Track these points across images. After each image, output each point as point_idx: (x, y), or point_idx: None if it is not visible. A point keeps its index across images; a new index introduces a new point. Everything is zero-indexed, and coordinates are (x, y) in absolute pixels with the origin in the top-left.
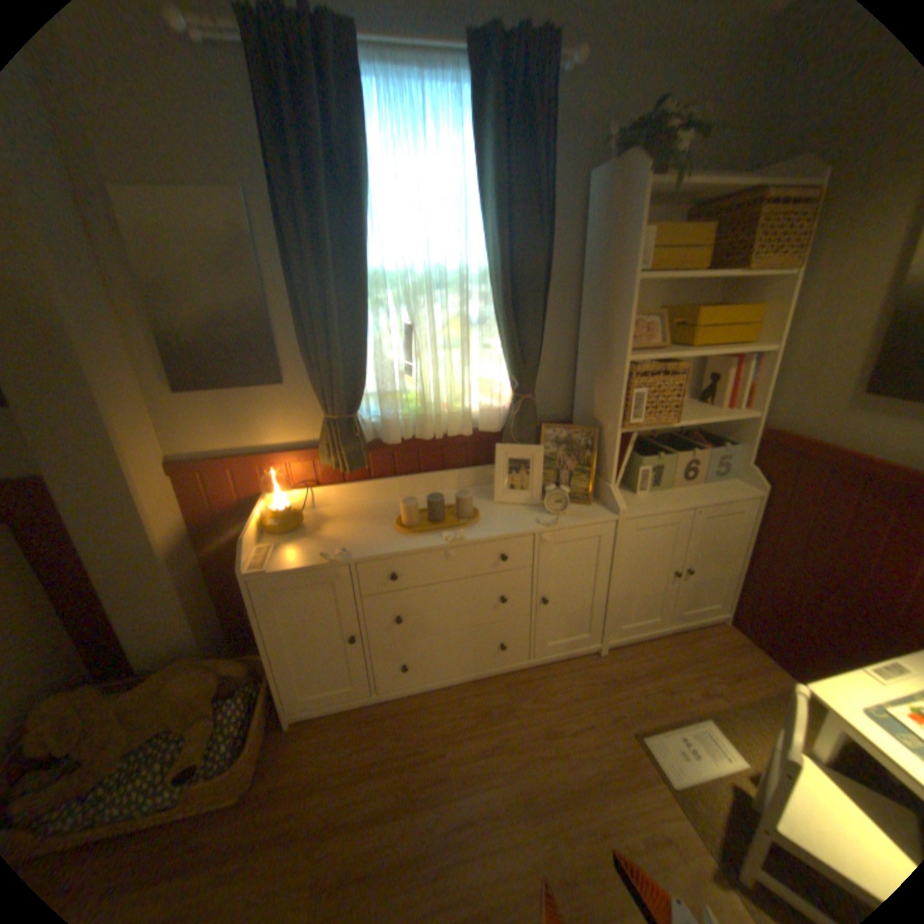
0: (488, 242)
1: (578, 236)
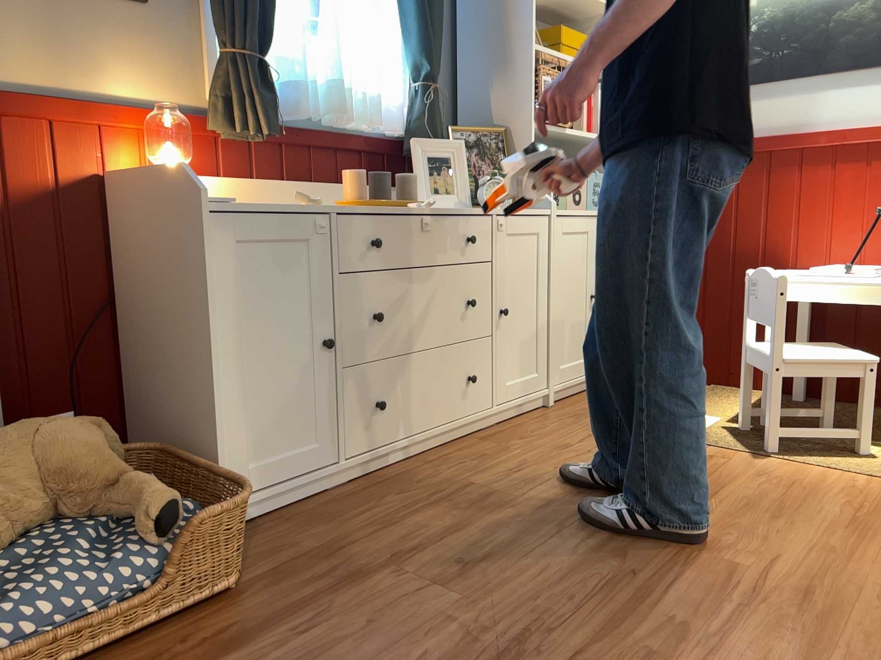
0: None
1: None
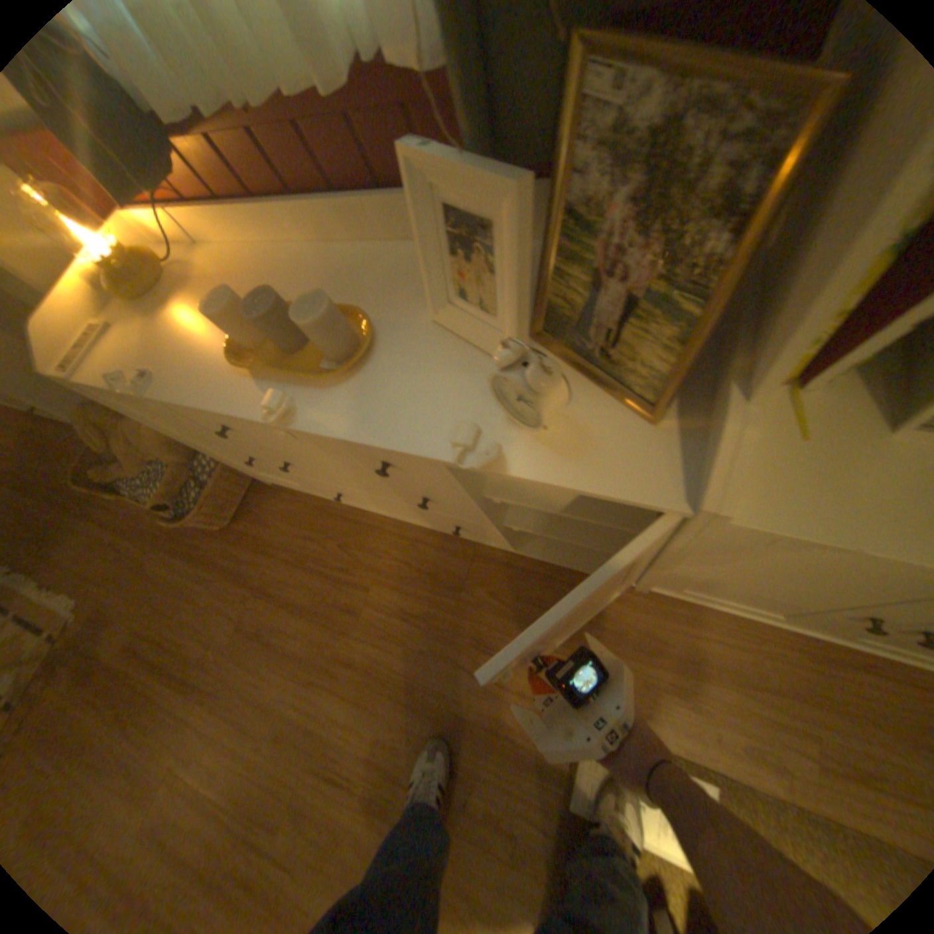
0: None
1: None
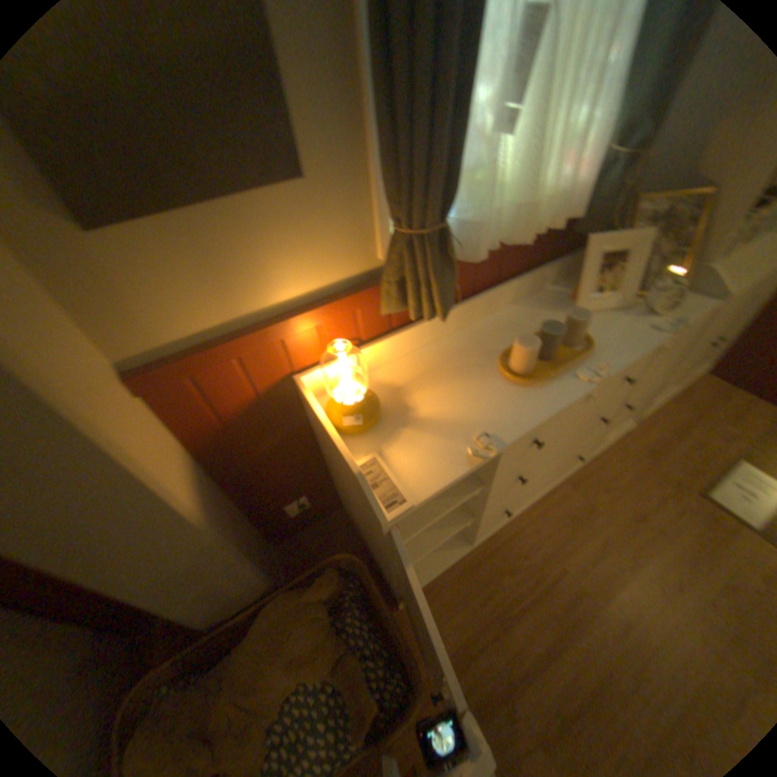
0: None
1: None
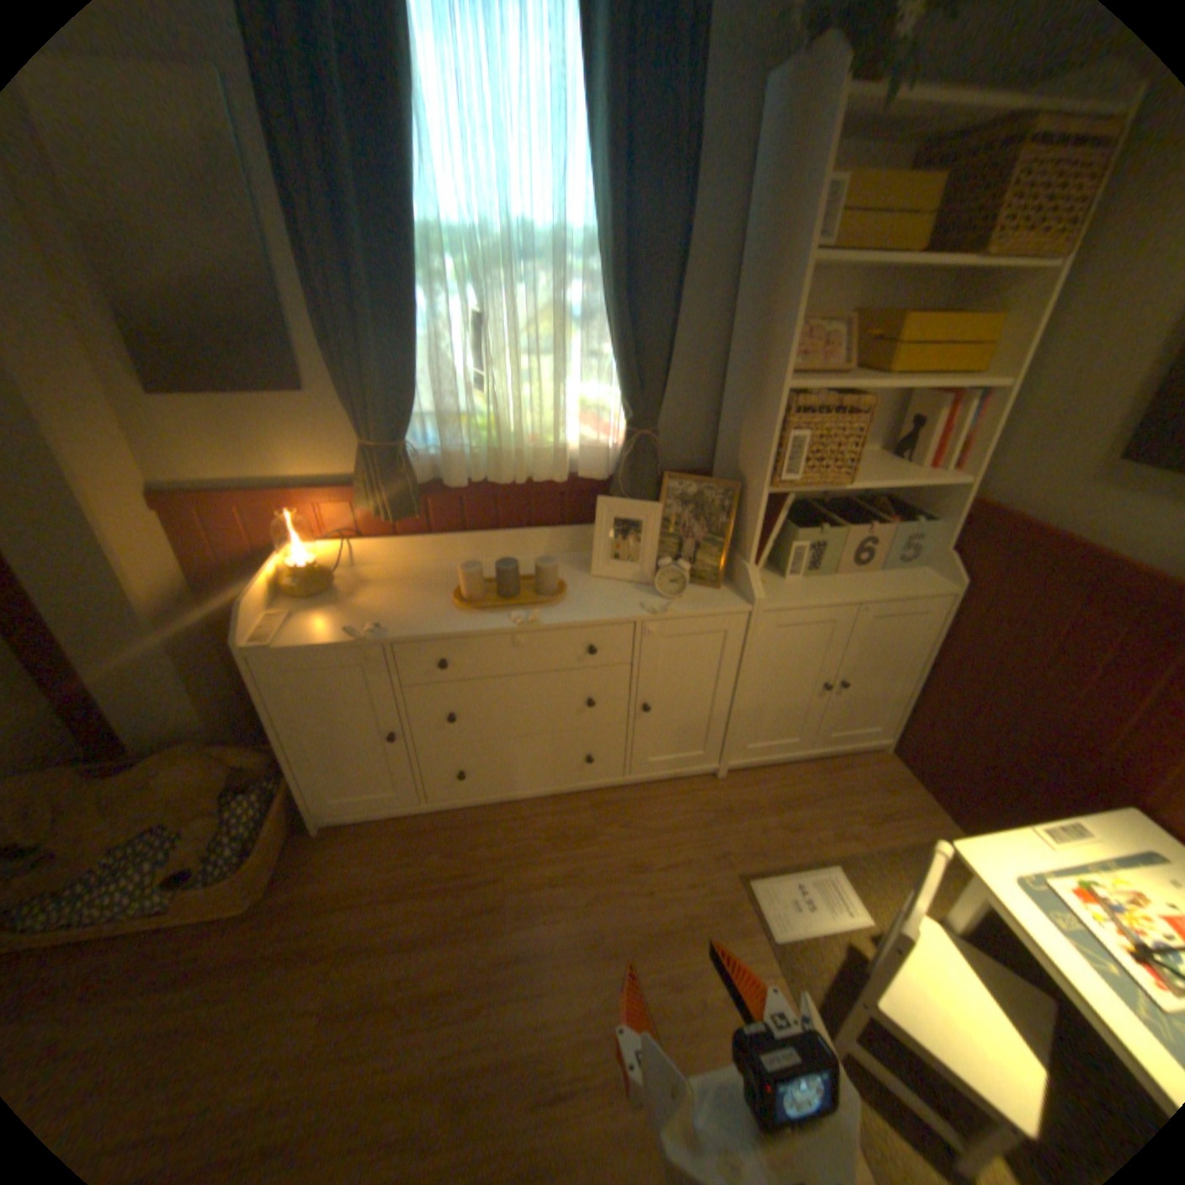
0: (599, 189)
1: (741, 189)
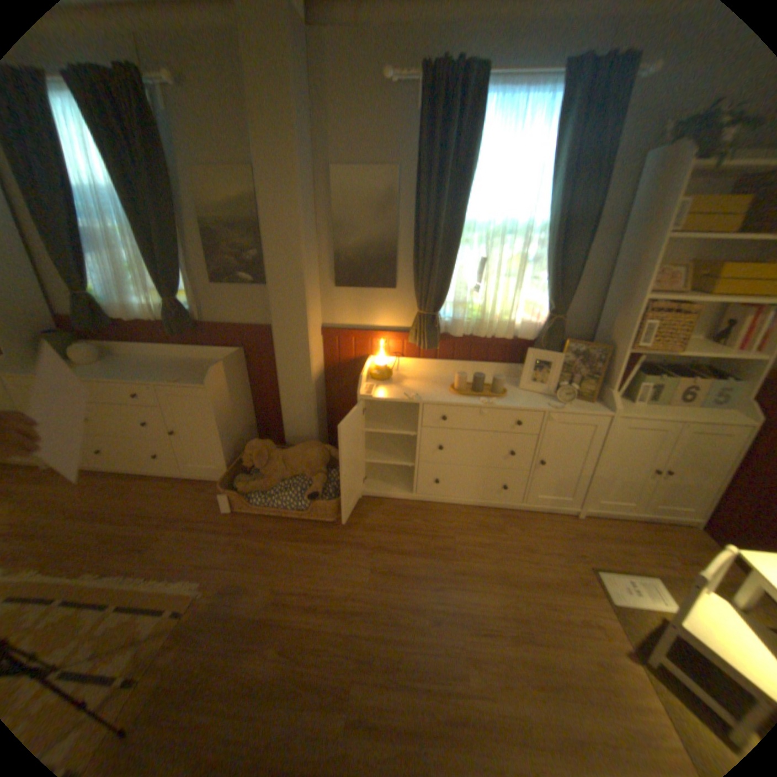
0: (552, 204)
1: (626, 201)
